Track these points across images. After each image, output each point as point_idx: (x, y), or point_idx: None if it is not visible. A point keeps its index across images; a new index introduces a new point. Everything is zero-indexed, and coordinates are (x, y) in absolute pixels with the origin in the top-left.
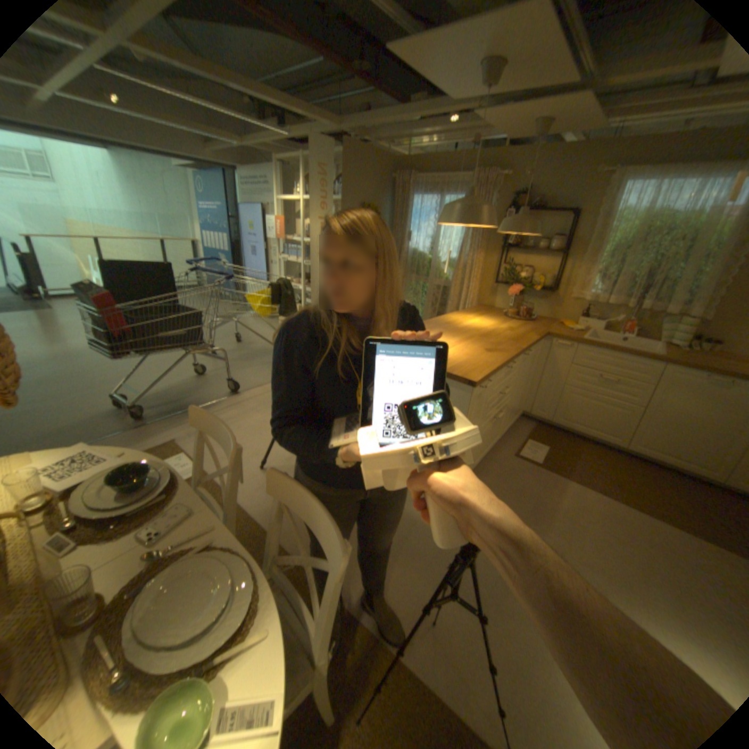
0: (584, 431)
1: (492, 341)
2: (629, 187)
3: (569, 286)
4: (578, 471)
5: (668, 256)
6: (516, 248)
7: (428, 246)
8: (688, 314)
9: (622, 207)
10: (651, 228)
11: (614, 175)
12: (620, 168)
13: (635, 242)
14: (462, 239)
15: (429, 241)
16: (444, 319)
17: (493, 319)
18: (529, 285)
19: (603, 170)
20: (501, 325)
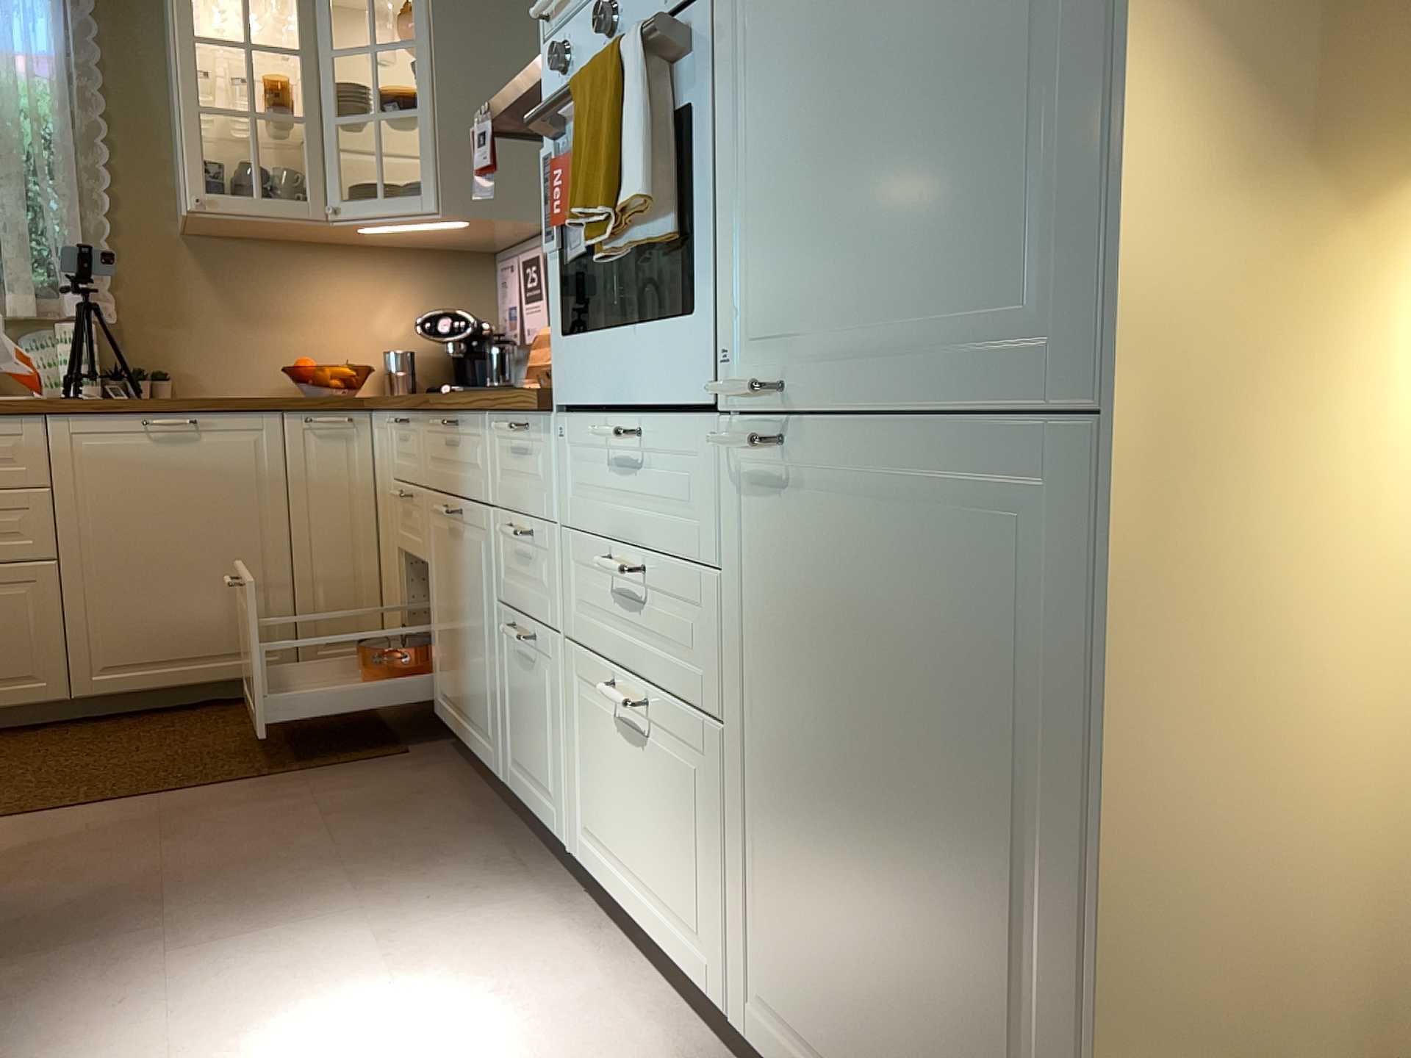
0: None
1: None
2: None
3: None
4: None
5: None
6: None
7: None
8: (65, 317)
9: None
10: None
11: None
12: None
13: None
14: None
15: None
16: None
17: None
18: None
19: None
20: None
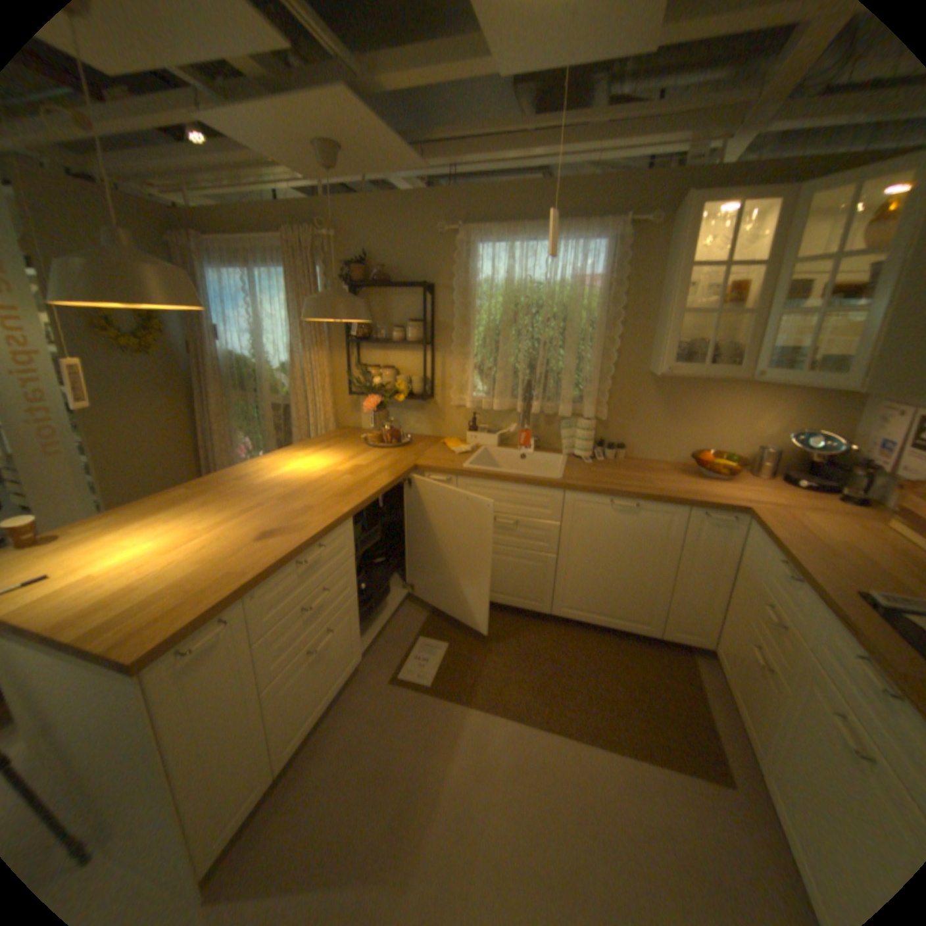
0: (496, 599)
1: (296, 506)
2: (480, 252)
3: (446, 390)
4: (485, 682)
5: (543, 342)
6: (365, 342)
7: (249, 345)
8: (583, 414)
9: (478, 280)
10: (517, 306)
11: (458, 236)
12: (464, 226)
13: (503, 325)
14: (291, 333)
15: (248, 338)
16: (246, 467)
17: (341, 453)
18: (391, 394)
19: (446, 230)
20: (345, 463)
